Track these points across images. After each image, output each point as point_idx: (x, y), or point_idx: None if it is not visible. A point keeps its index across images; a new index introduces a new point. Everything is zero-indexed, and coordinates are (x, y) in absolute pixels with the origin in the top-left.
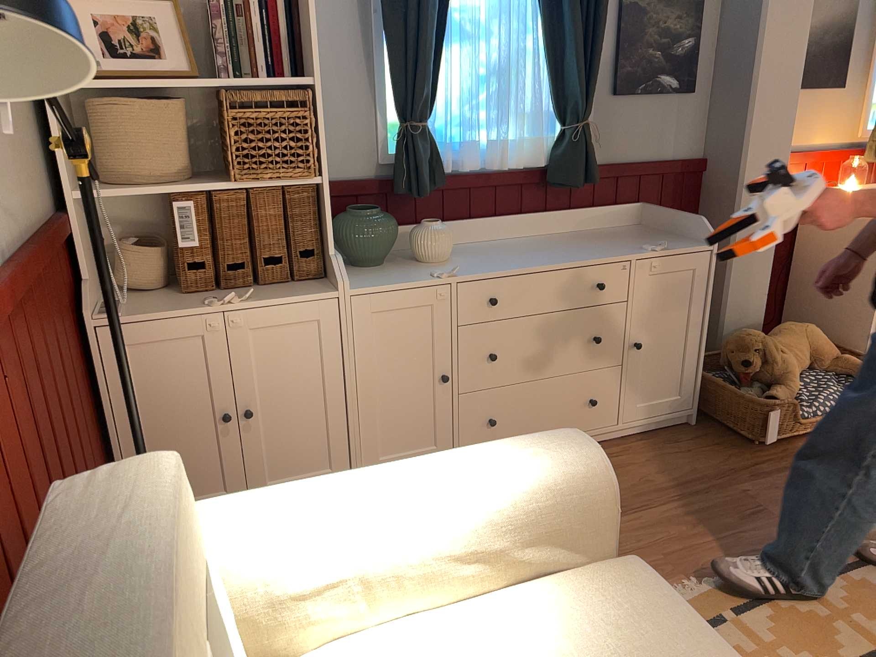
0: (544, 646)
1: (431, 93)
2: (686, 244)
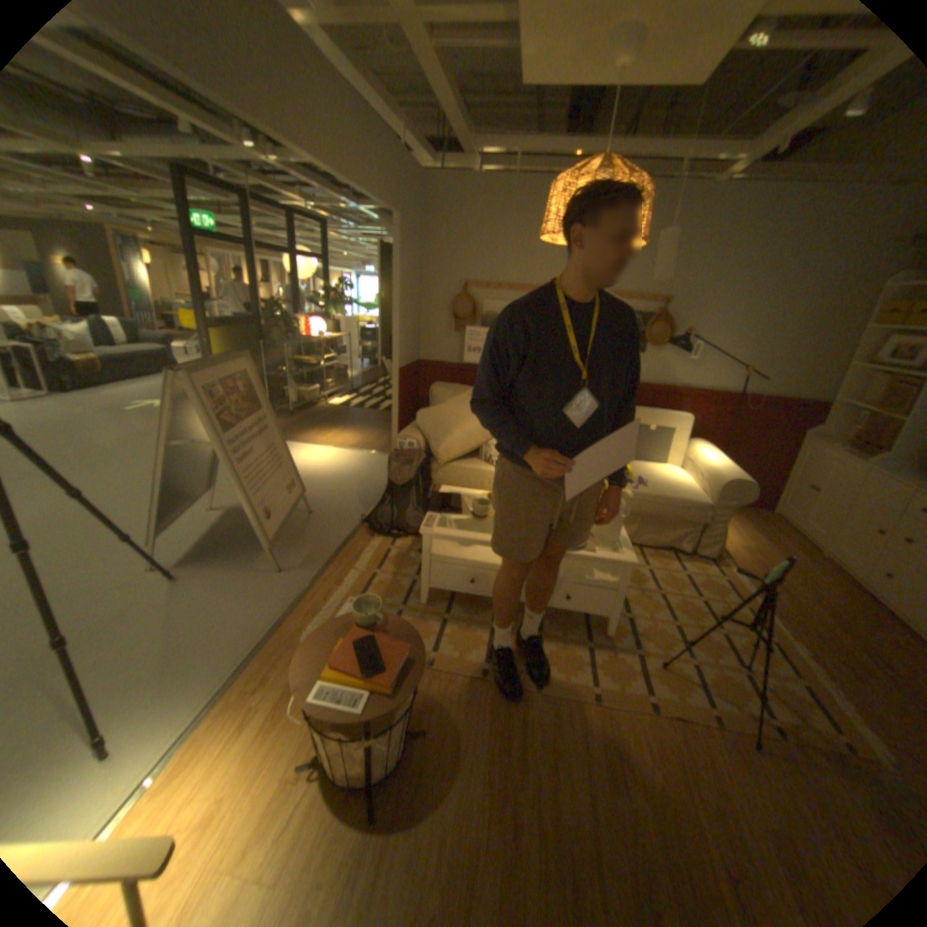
0: (678, 483)
1: None
2: None
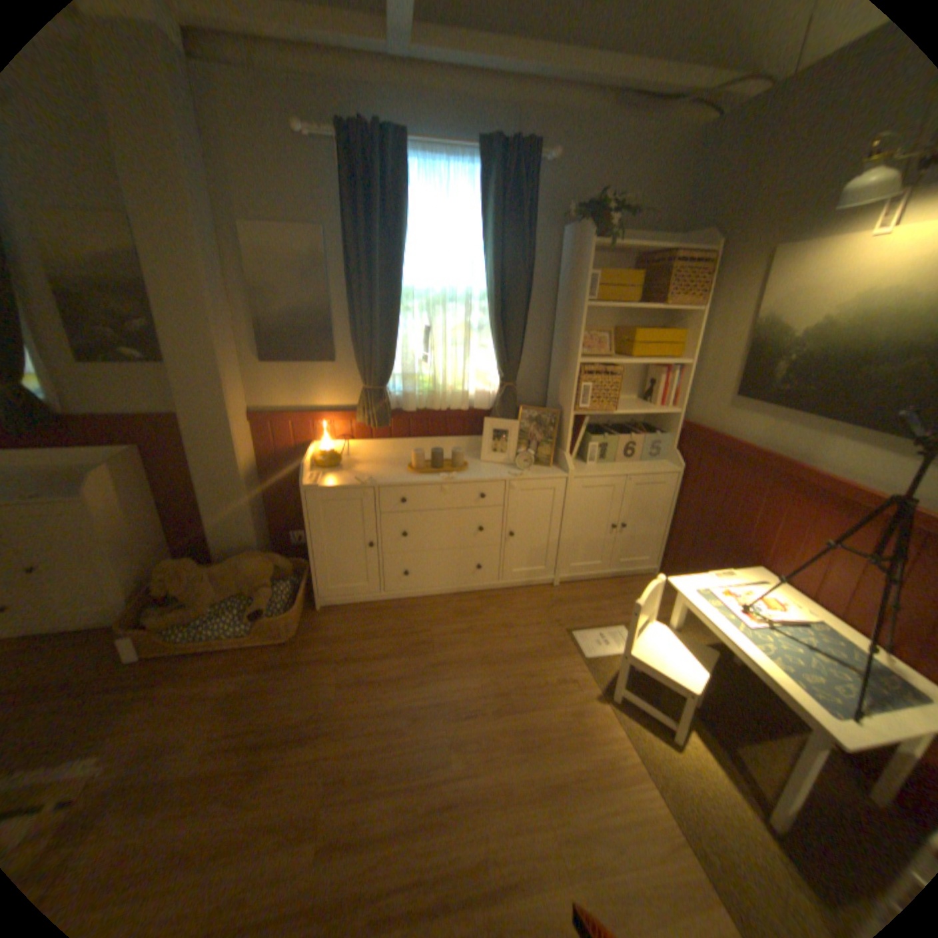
0: None
1: None
2: (67, 496)
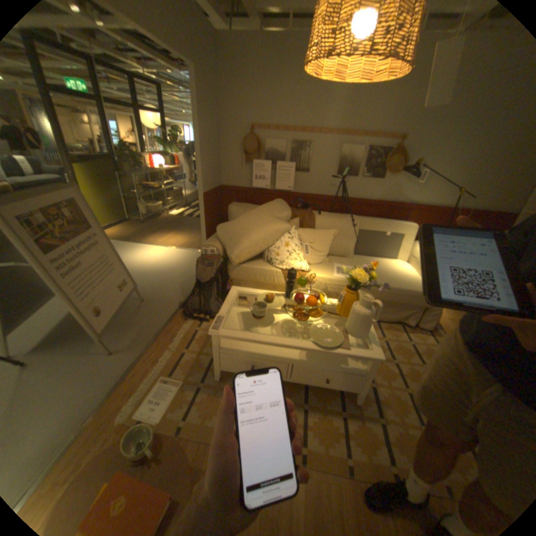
0: (407, 275)
1: None
2: None
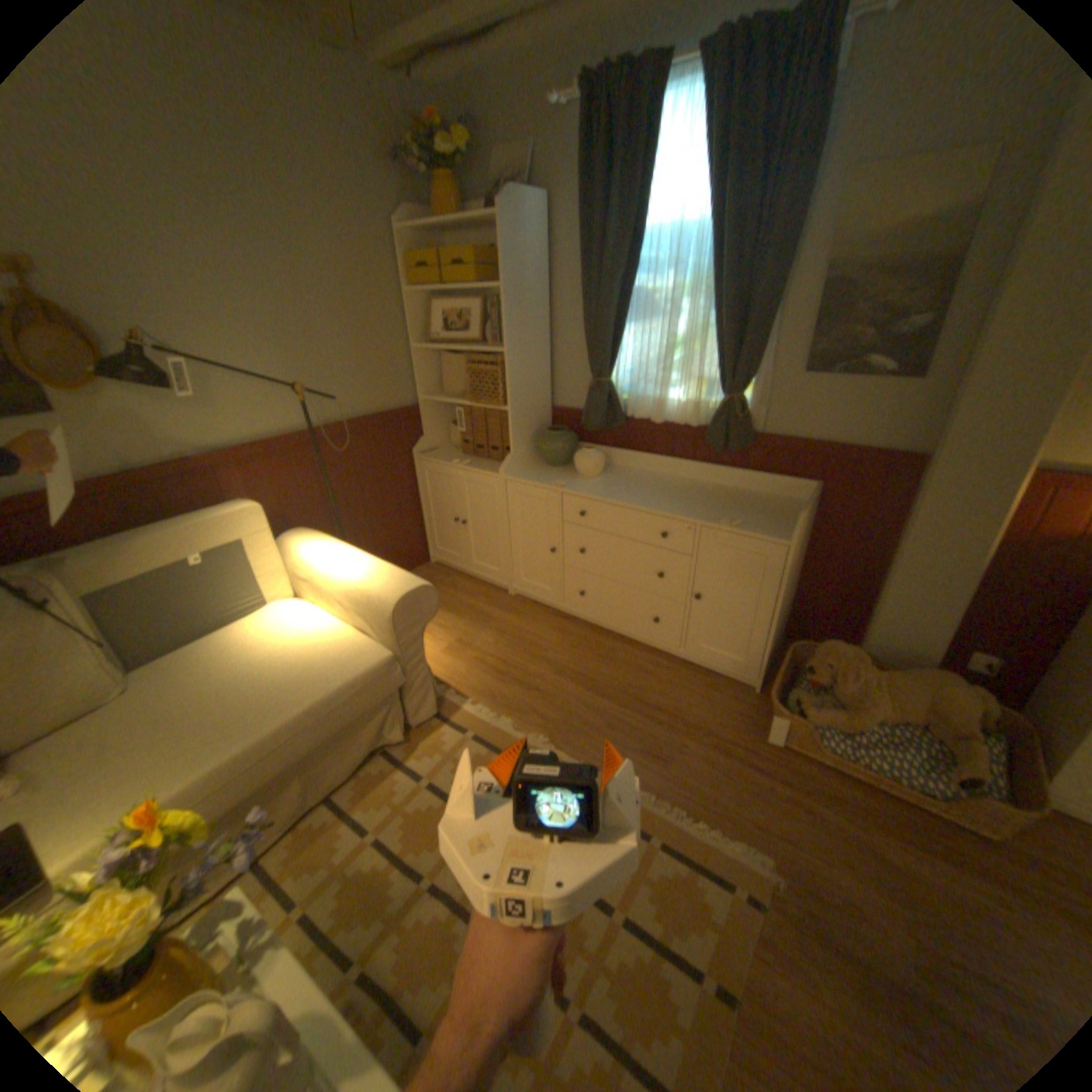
0: (313, 643)
1: (608, 358)
2: (770, 531)
